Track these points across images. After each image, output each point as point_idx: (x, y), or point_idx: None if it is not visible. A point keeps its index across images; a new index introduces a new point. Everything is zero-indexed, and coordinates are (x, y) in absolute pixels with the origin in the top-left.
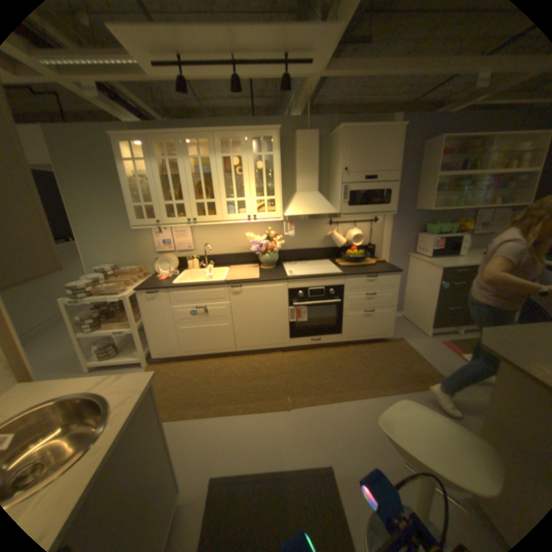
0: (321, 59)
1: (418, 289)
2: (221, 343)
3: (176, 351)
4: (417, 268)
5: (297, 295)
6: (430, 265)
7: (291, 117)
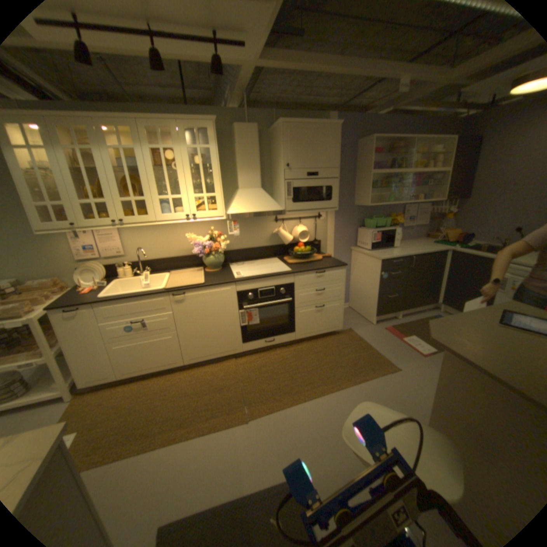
0: (254, 46)
1: (361, 280)
2: (166, 359)
3: (109, 376)
4: (359, 261)
5: (248, 297)
6: (370, 258)
7: (228, 109)
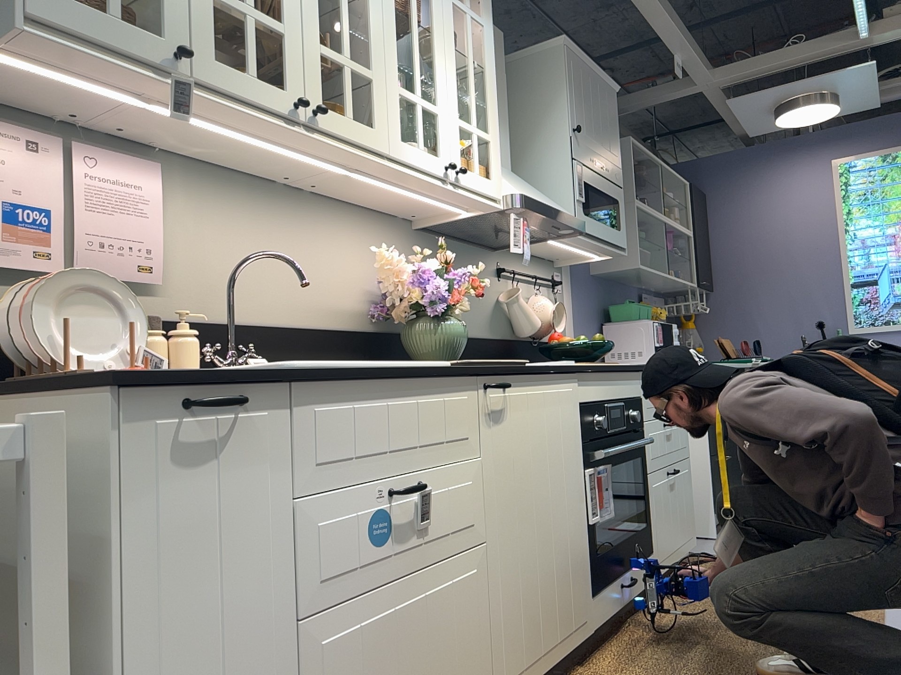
0: None
1: None
2: None
3: None
4: None
5: (595, 423)
6: None
7: None
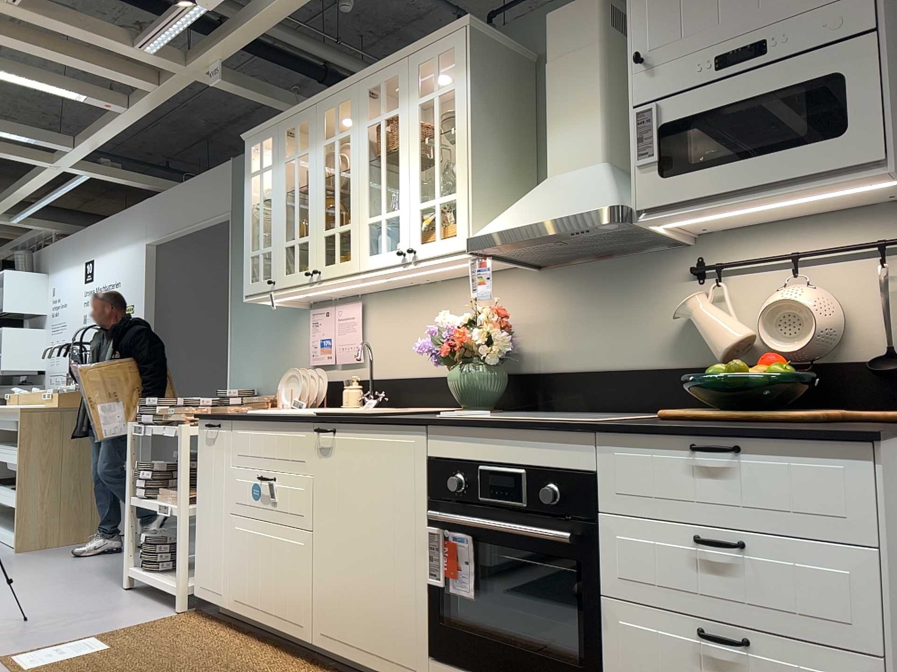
0: None
1: None
2: (289, 600)
3: (223, 589)
4: None
5: (450, 483)
6: None
7: None
